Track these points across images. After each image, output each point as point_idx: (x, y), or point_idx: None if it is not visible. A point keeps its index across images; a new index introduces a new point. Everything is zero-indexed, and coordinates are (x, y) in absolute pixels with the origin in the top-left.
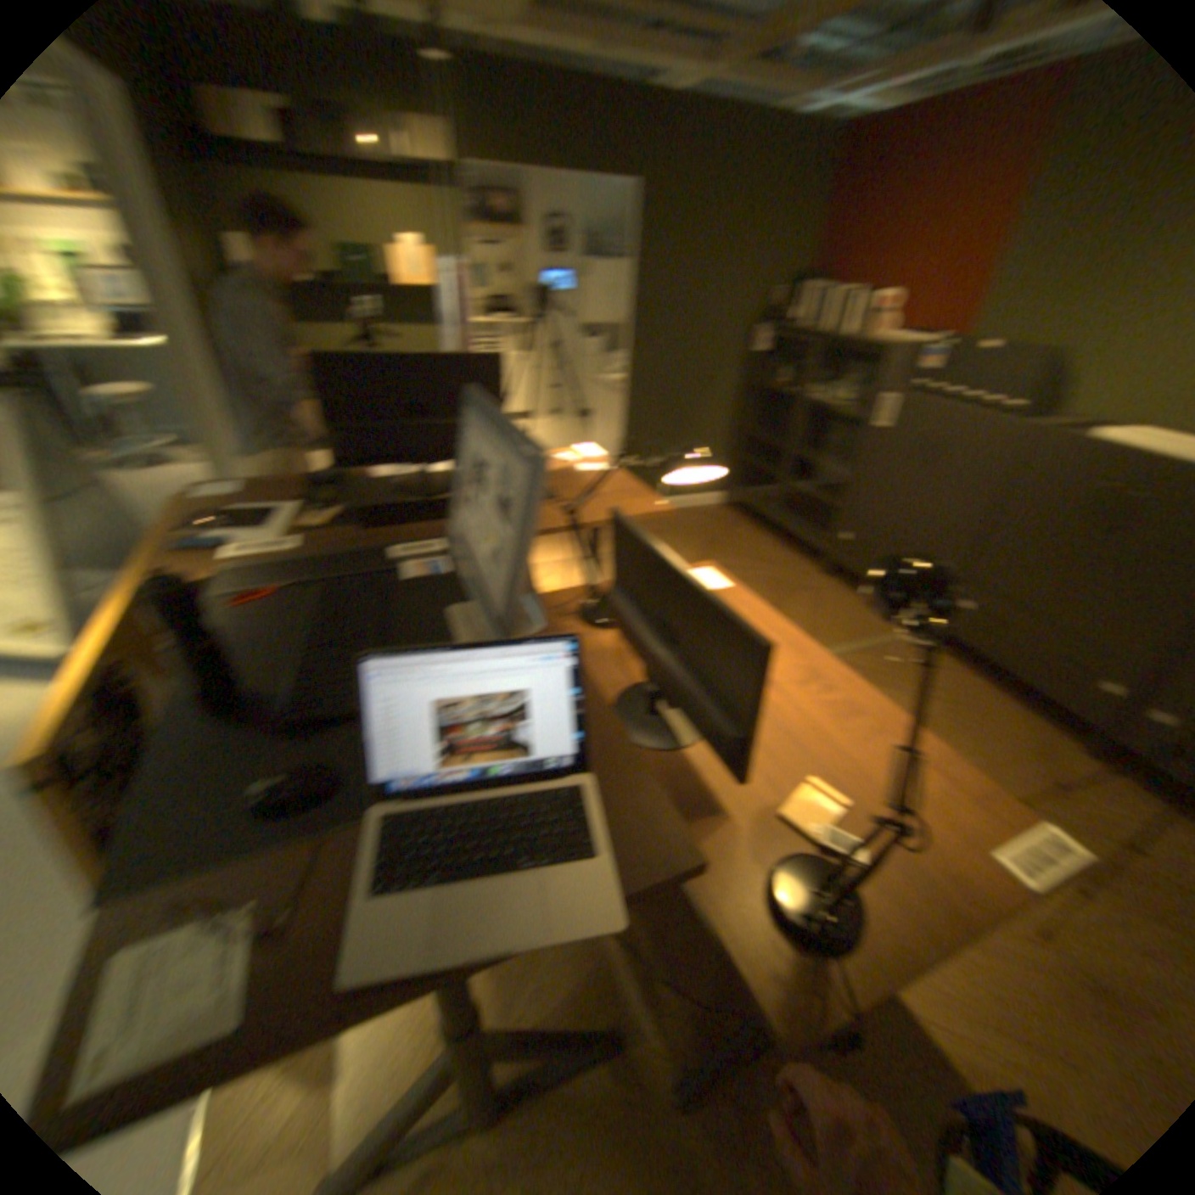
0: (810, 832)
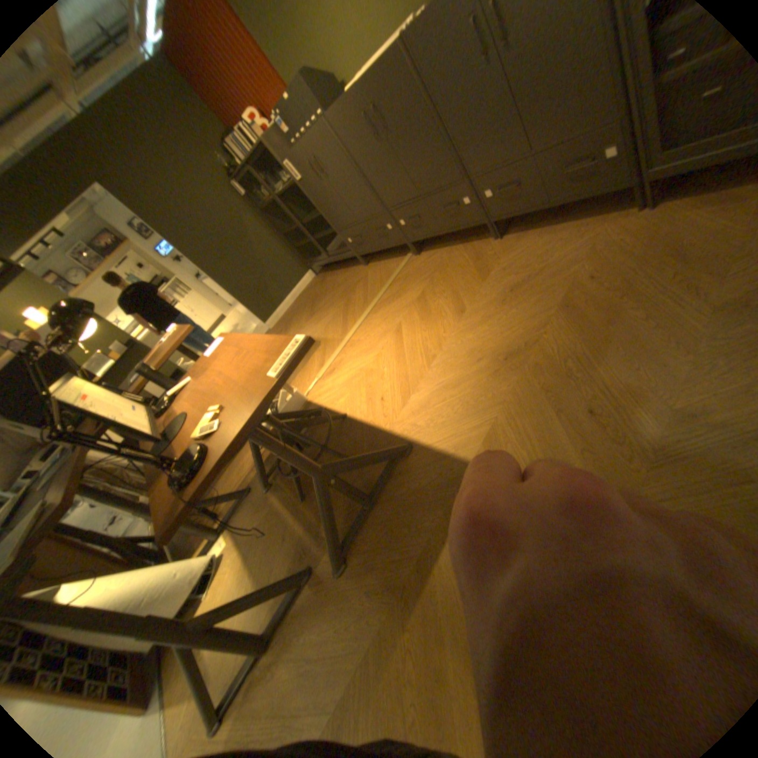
0: (196, 437)
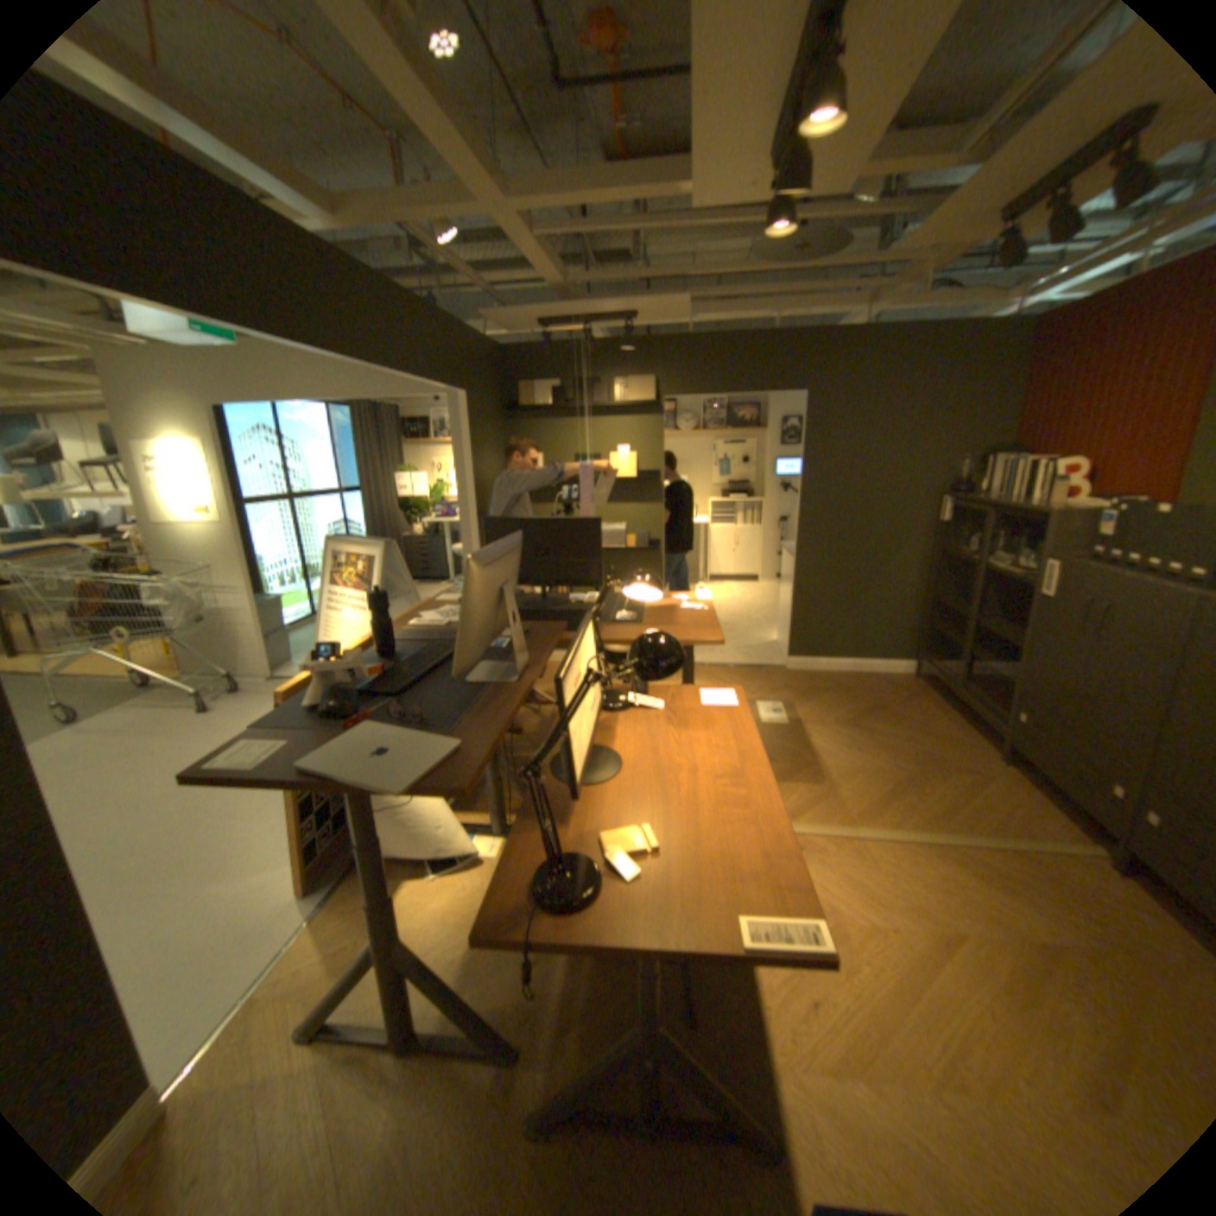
0: (603, 849)
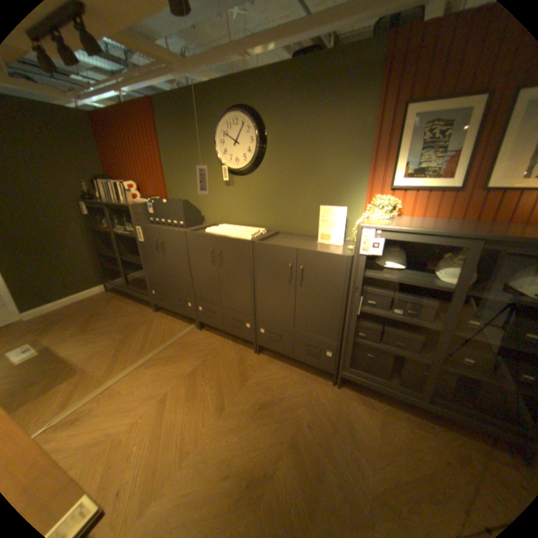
0: None
